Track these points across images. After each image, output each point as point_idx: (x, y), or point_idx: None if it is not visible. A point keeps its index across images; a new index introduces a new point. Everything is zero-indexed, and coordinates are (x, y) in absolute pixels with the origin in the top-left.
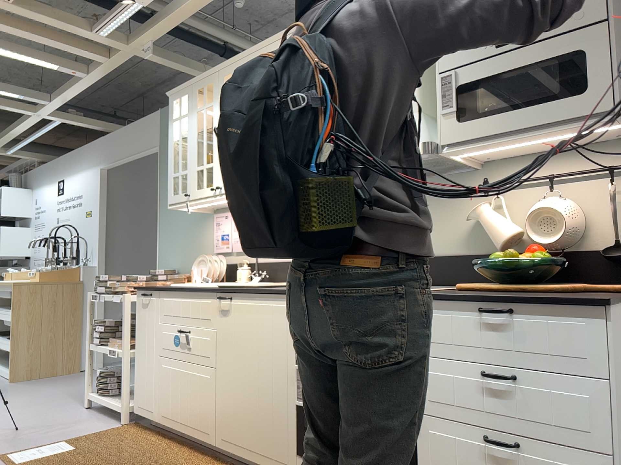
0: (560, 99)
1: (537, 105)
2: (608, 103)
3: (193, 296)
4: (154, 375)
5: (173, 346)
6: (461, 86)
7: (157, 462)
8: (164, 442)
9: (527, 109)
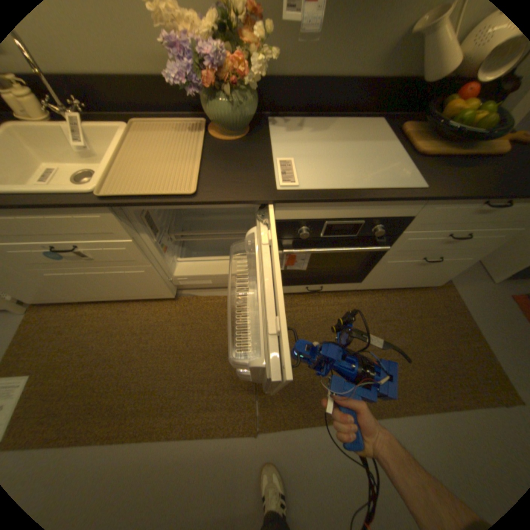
0: None
1: None
2: None
3: (48, 212)
4: (37, 282)
5: (50, 261)
6: None
7: (135, 333)
8: (103, 308)
9: None
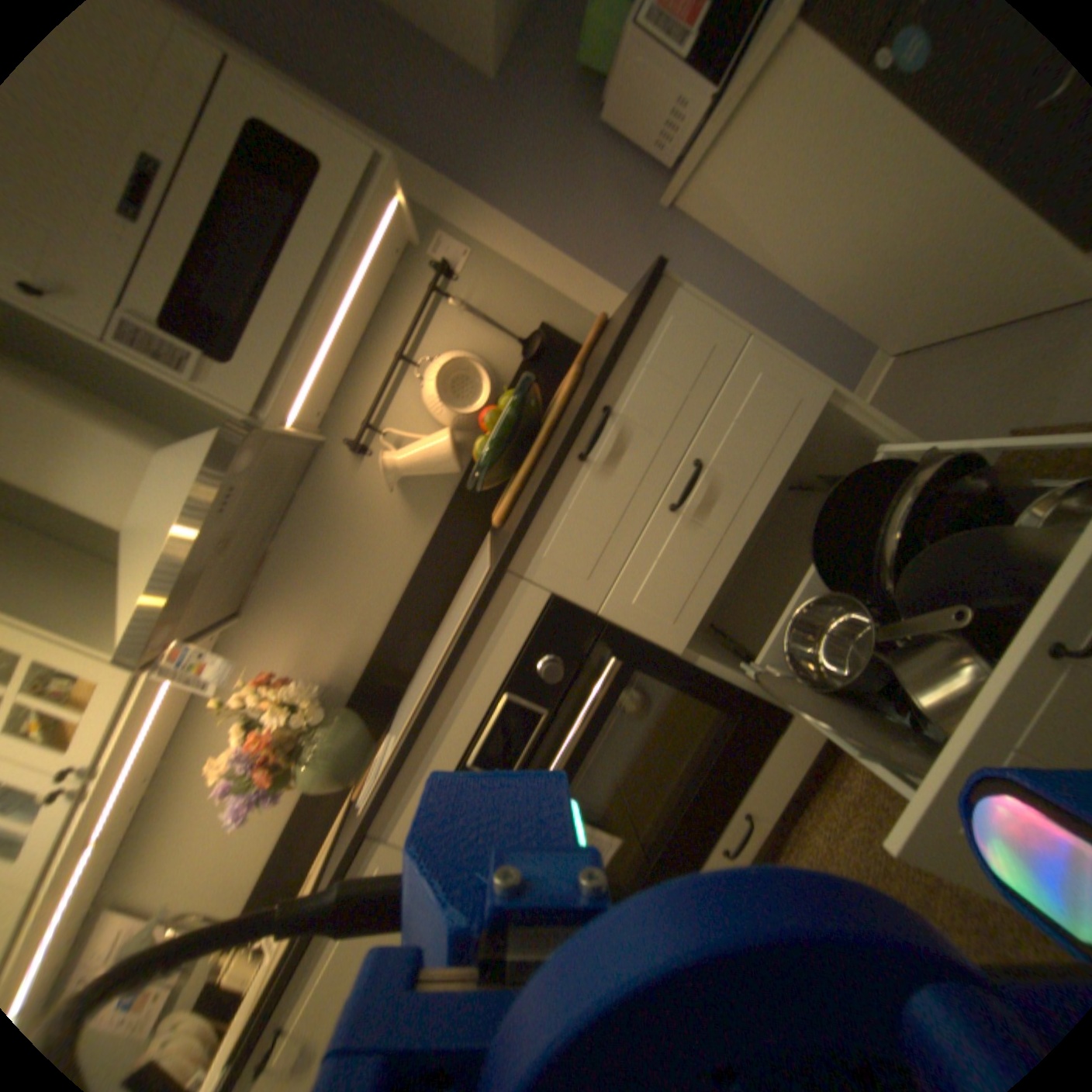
0: (305, 191)
1: (290, 225)
2: (361, 141)
3: None
4: None
5: None
6: (160, 311)
7: None
8: None
9: (285, 242)
